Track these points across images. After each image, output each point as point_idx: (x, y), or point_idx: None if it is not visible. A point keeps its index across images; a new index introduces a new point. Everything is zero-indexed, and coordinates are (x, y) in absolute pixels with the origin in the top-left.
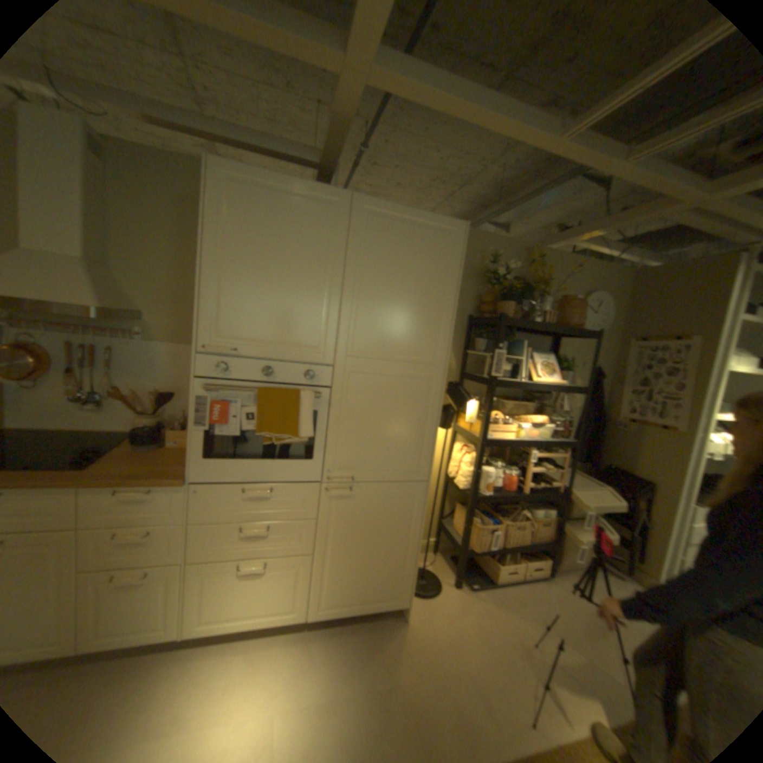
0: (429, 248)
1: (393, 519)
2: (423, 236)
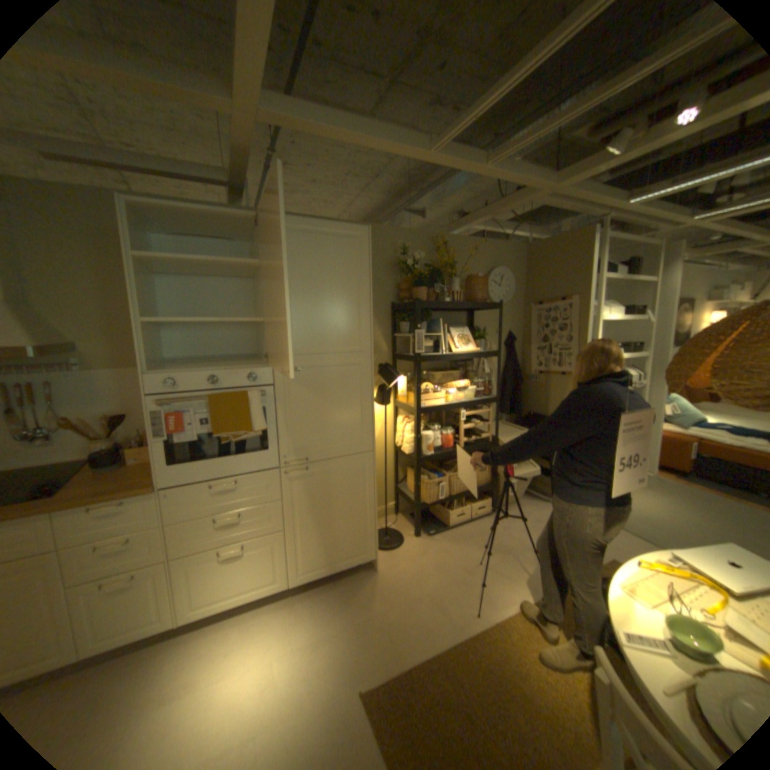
0: (340, 253)
1: (349, 488)
2: (333, 243)
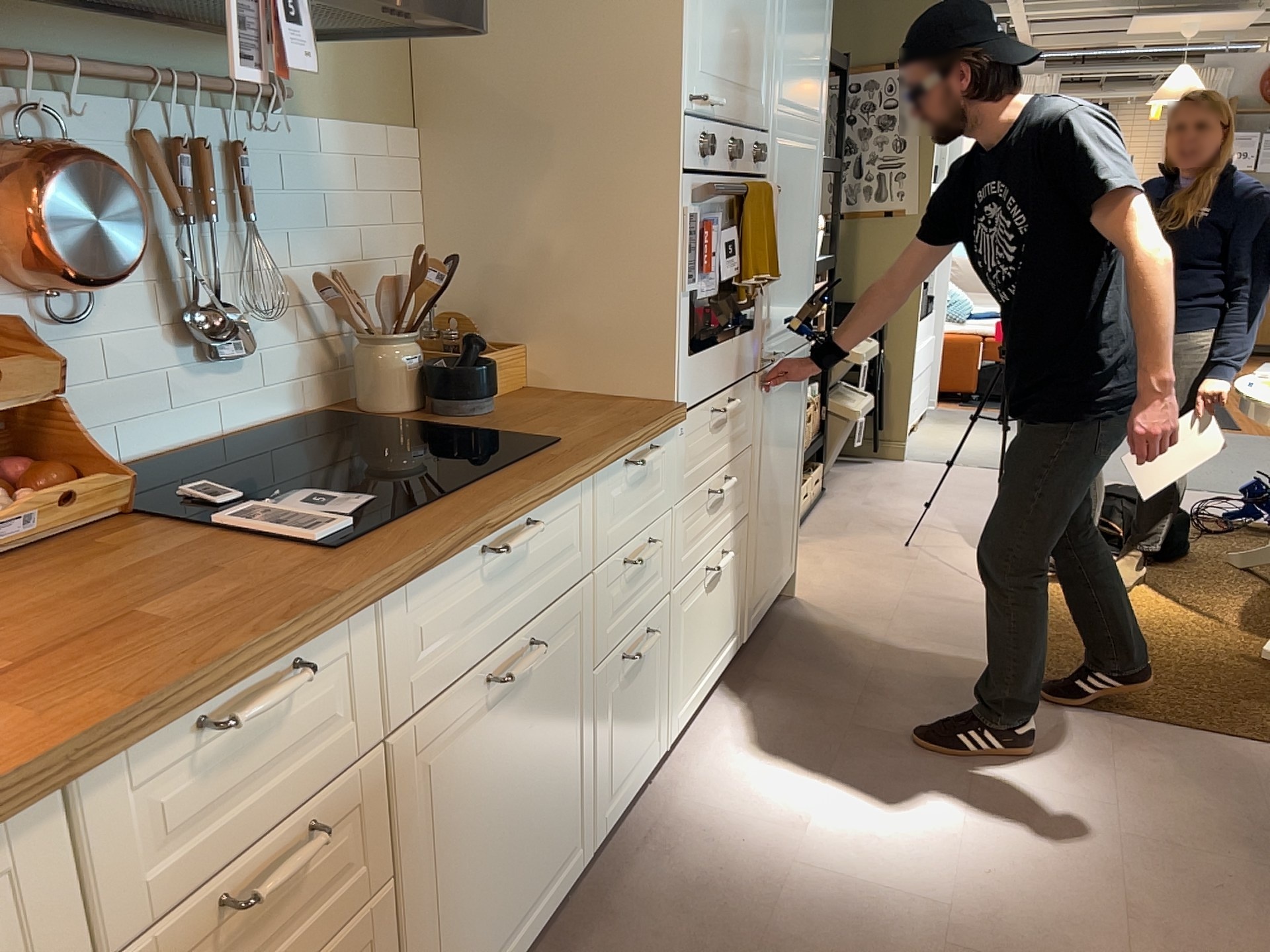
0: None
1: (793, 419)
2: None
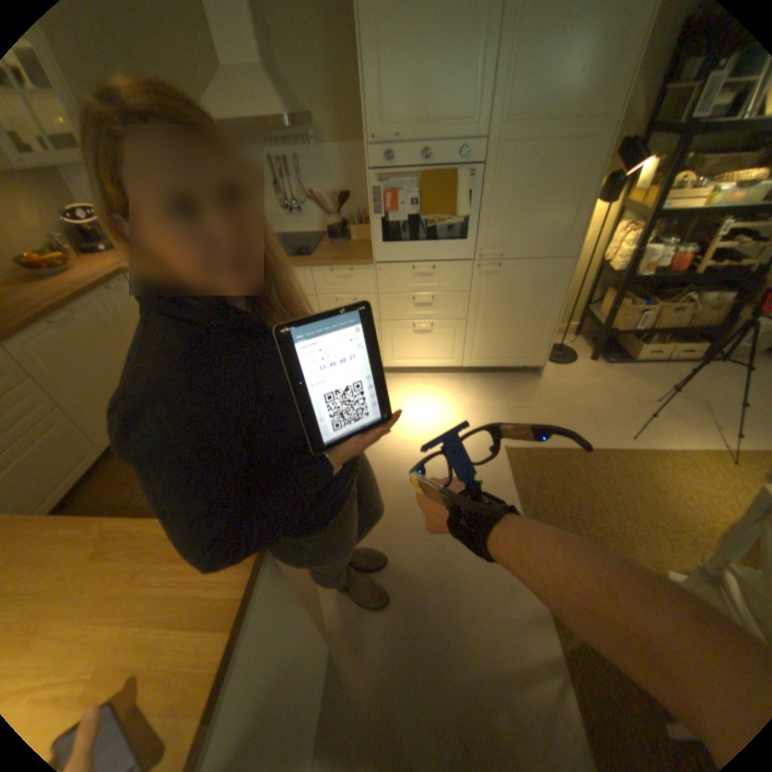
0: None
1: (537, 293)
2: None
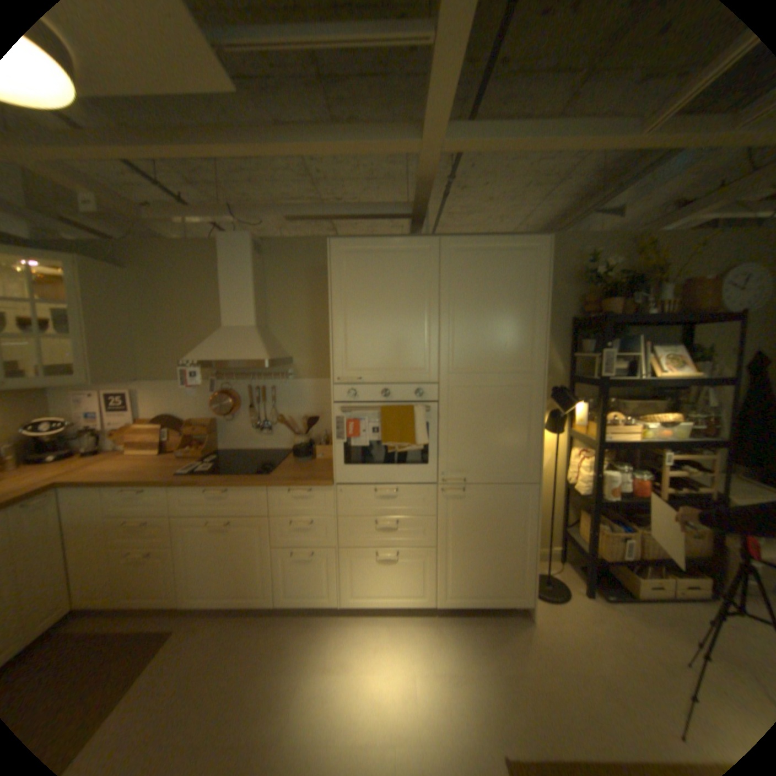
0: (516, 266)
1: (509, 519)
2: (509, 257)
